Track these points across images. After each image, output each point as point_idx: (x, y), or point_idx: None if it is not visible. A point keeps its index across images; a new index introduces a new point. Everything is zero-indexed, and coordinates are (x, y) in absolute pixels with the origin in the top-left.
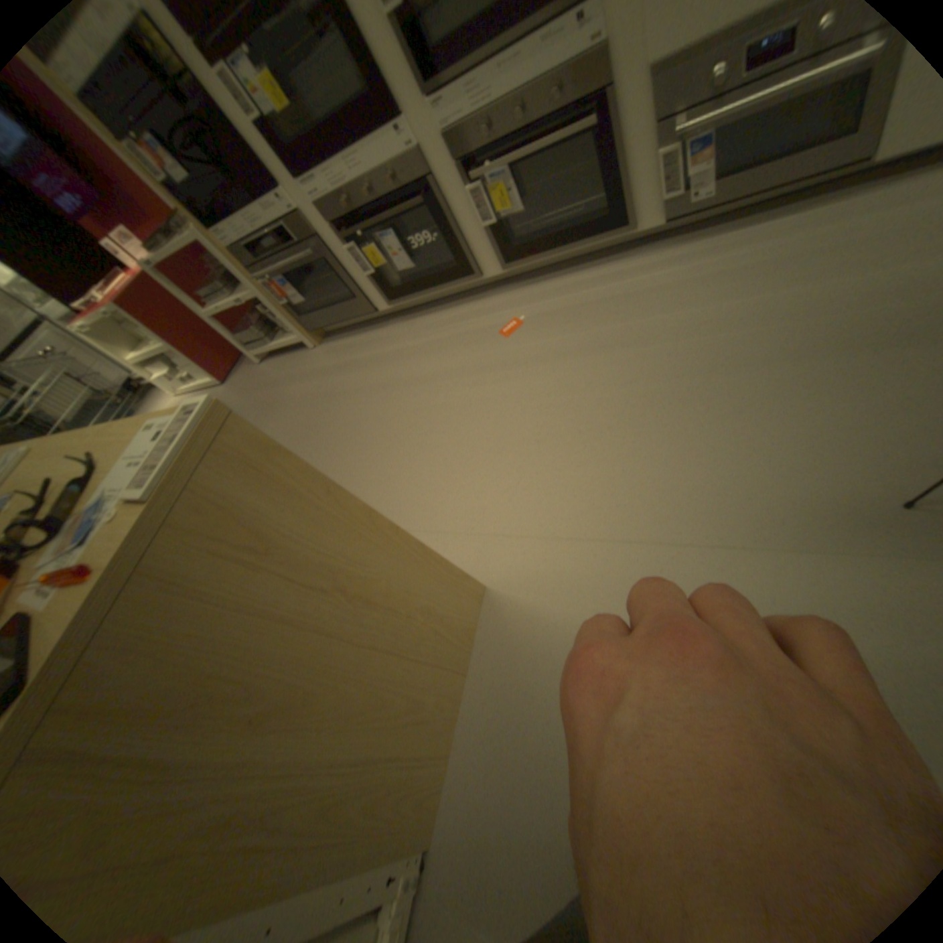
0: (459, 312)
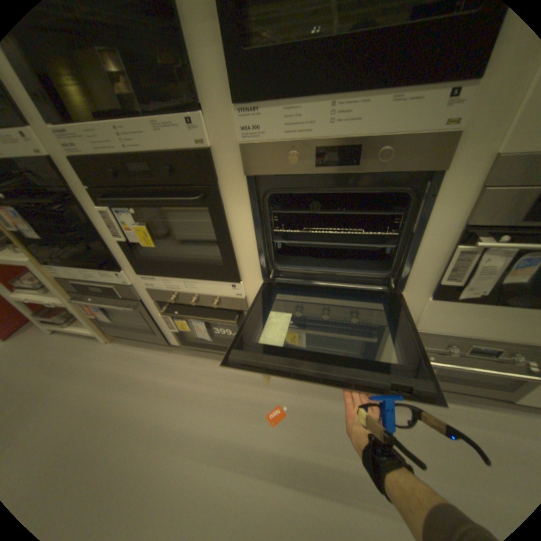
0: (234, 373)
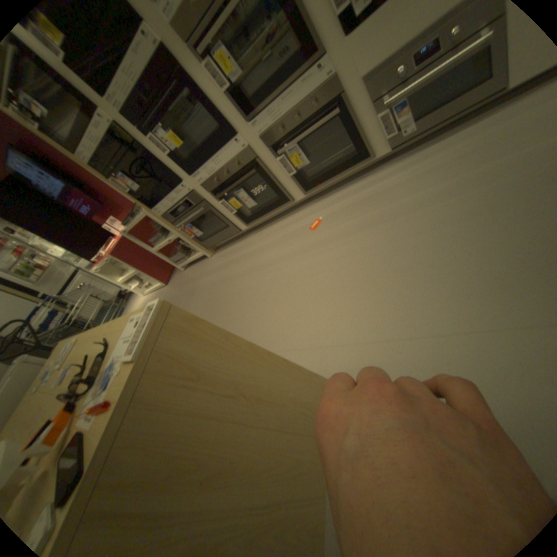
0: (286, 222)
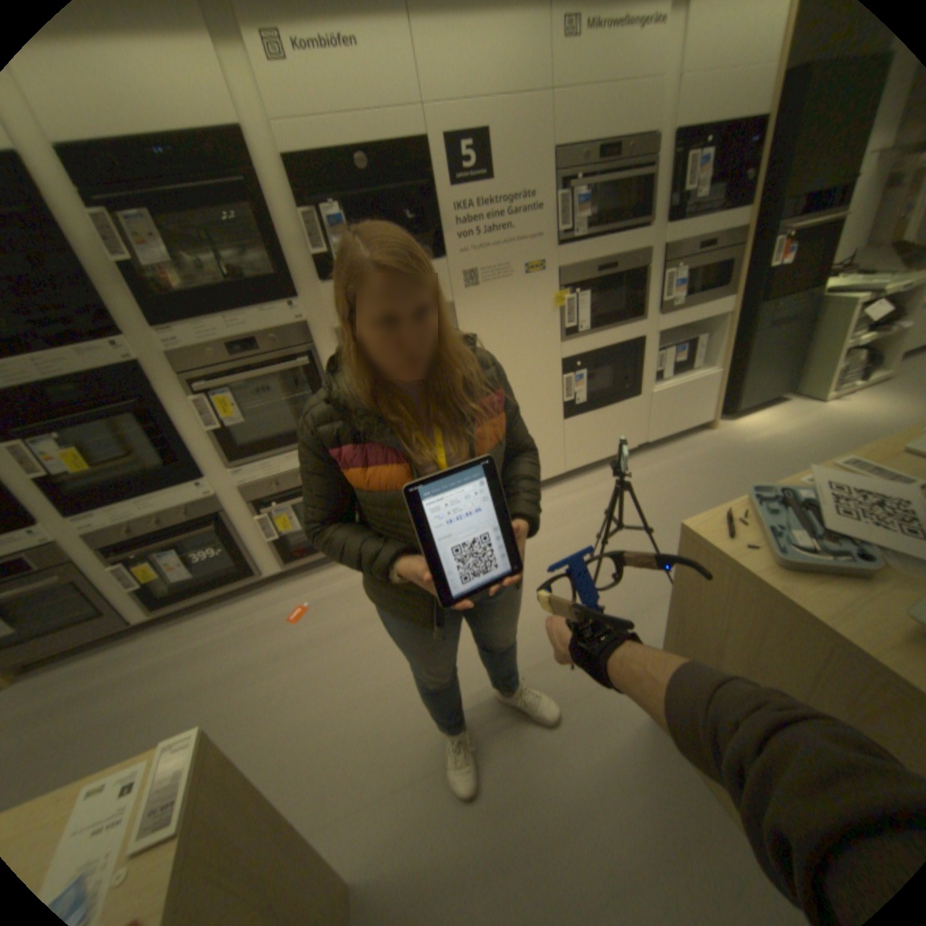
0: (235, 613)
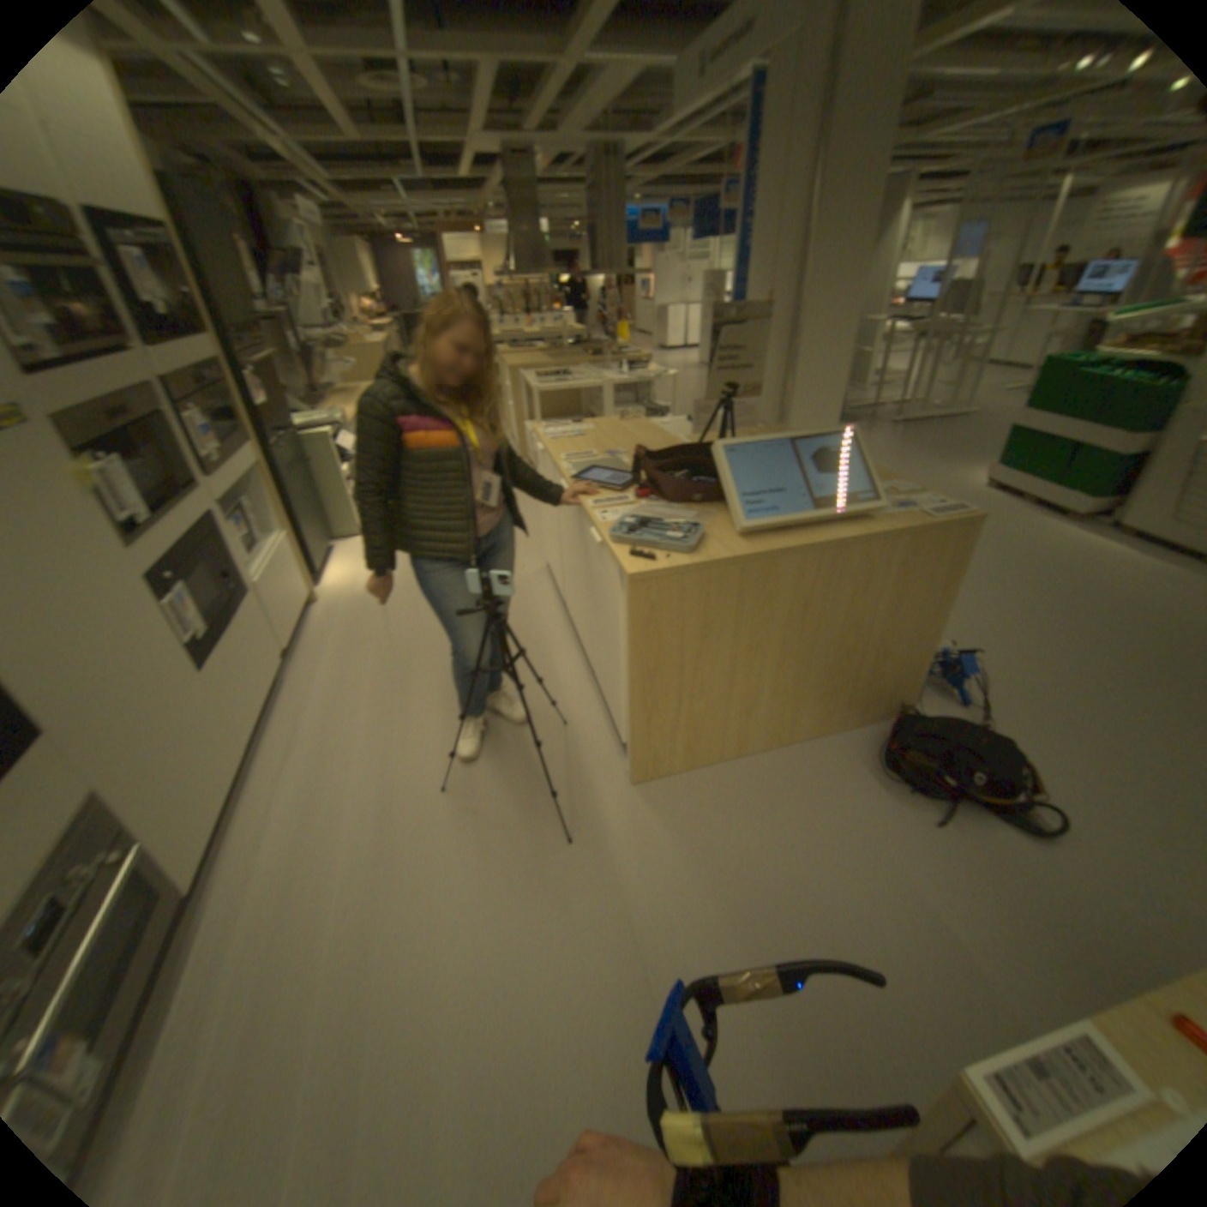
0: None
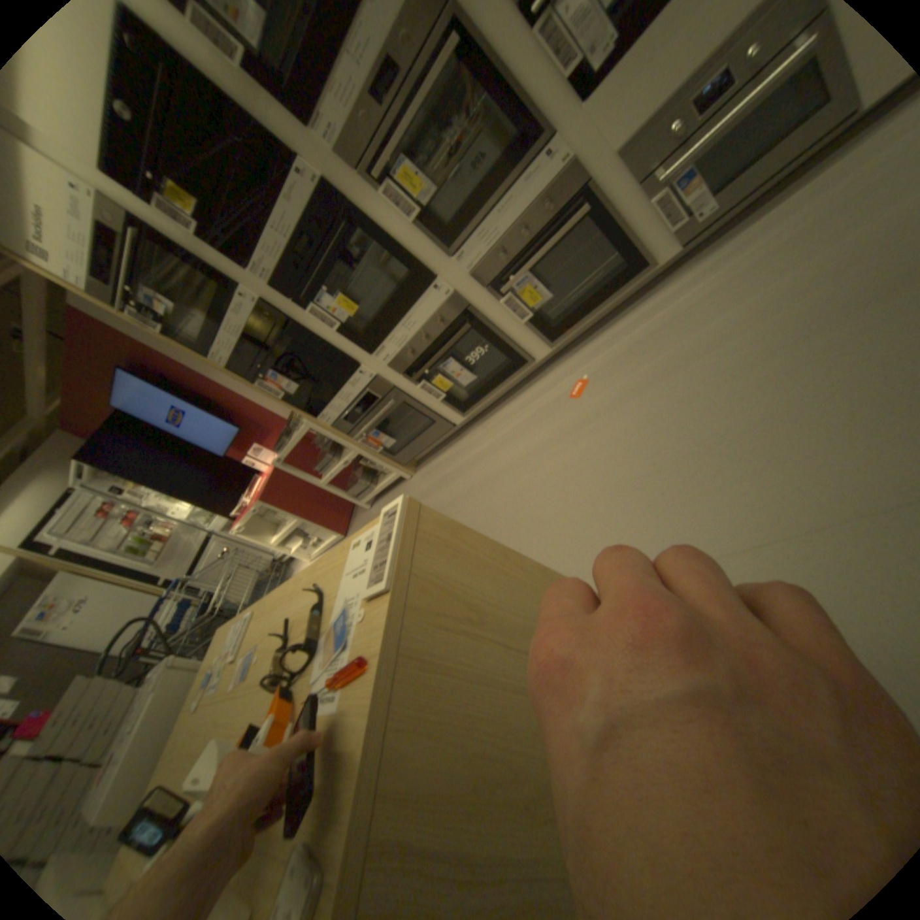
0: (527, 397)
